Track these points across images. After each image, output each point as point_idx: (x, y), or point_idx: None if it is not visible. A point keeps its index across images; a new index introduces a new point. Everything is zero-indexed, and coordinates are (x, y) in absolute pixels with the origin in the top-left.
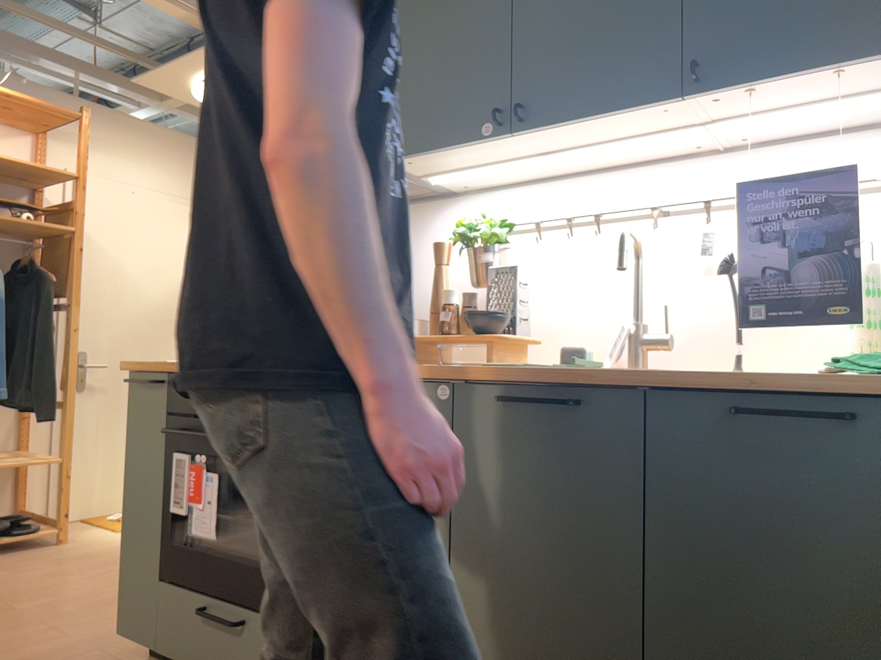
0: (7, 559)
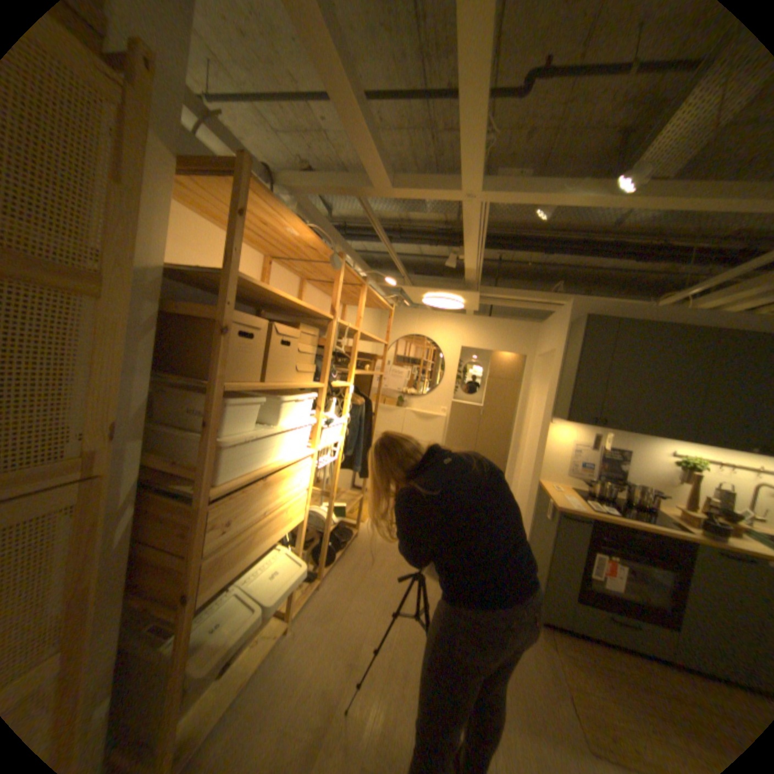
0: (356, 554)
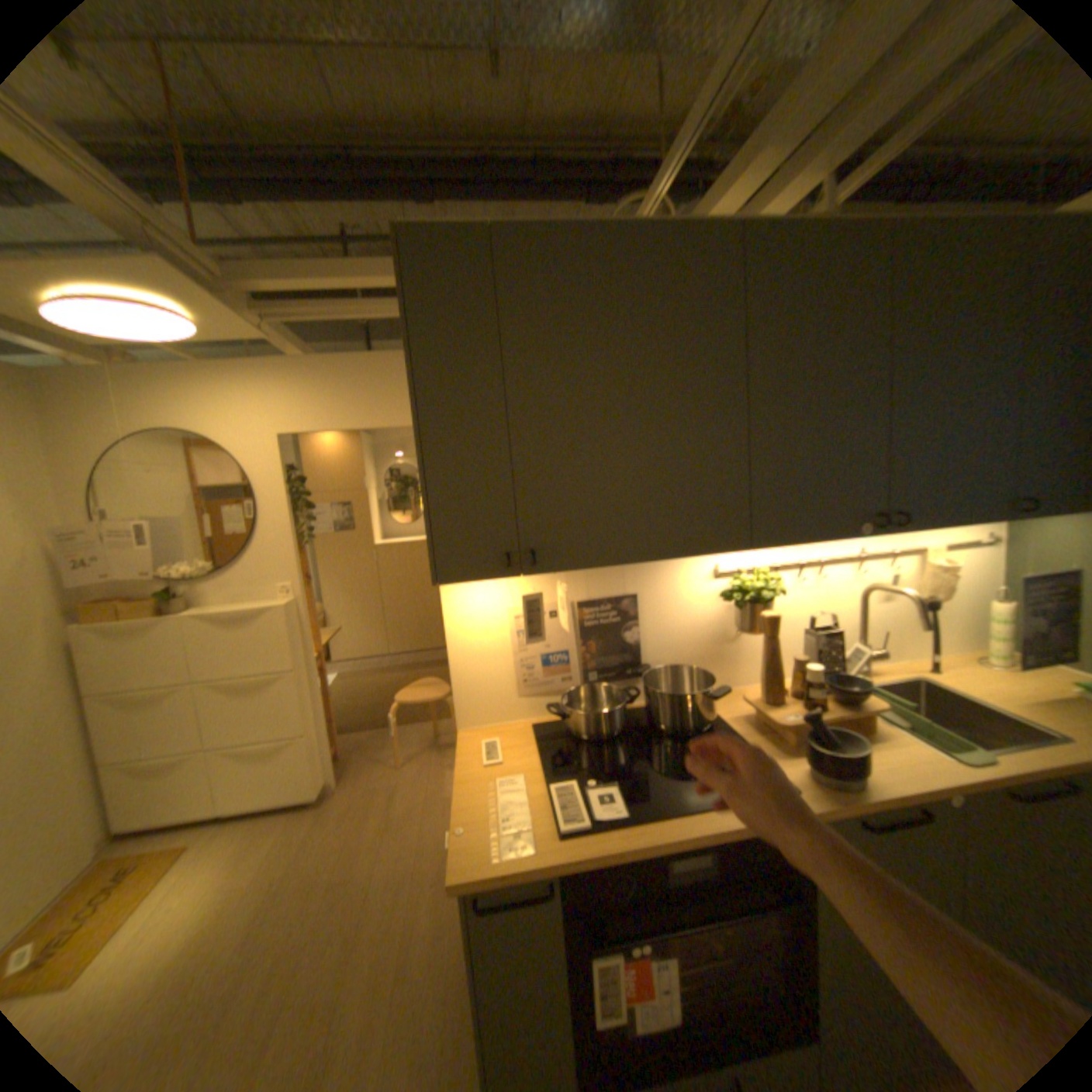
0: None
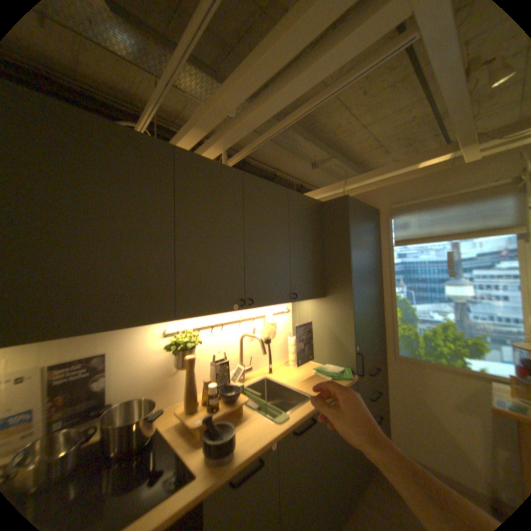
0: None
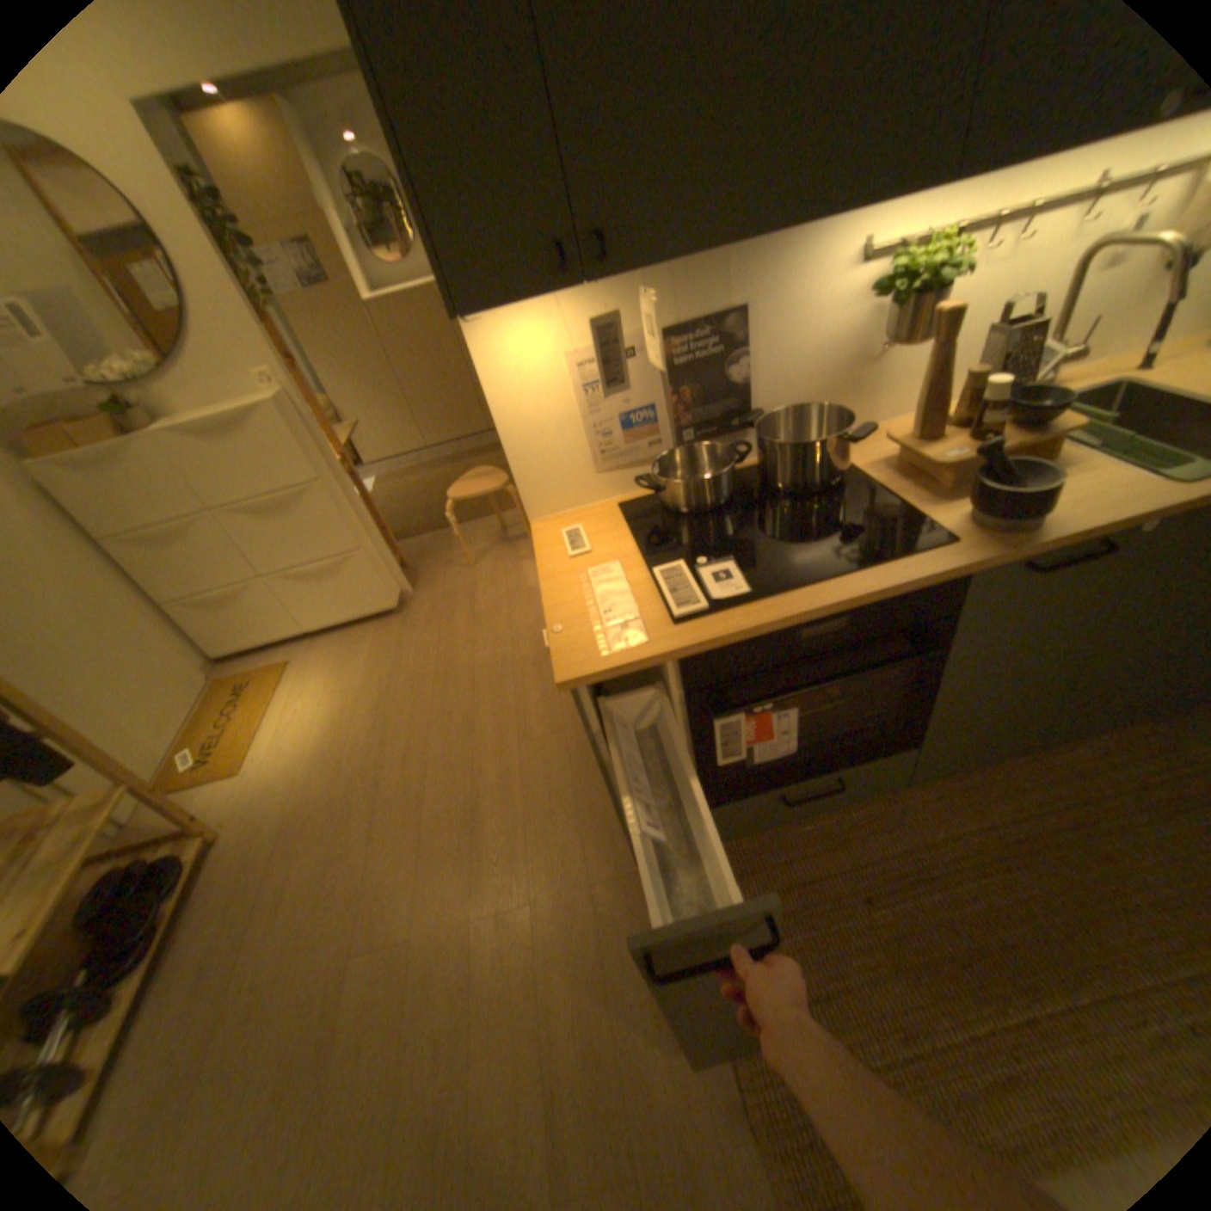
0: (208, 912)
